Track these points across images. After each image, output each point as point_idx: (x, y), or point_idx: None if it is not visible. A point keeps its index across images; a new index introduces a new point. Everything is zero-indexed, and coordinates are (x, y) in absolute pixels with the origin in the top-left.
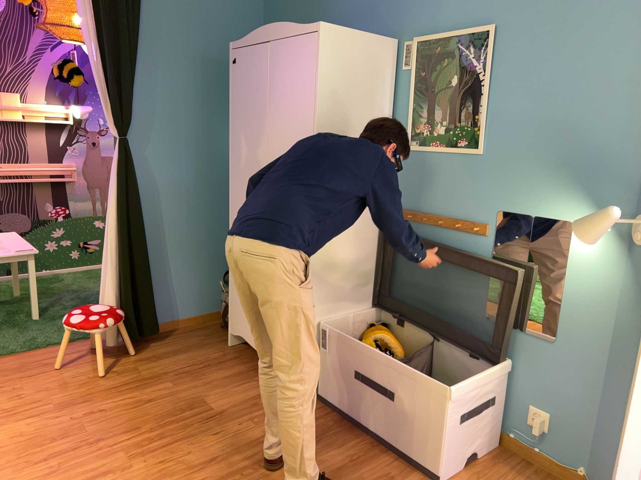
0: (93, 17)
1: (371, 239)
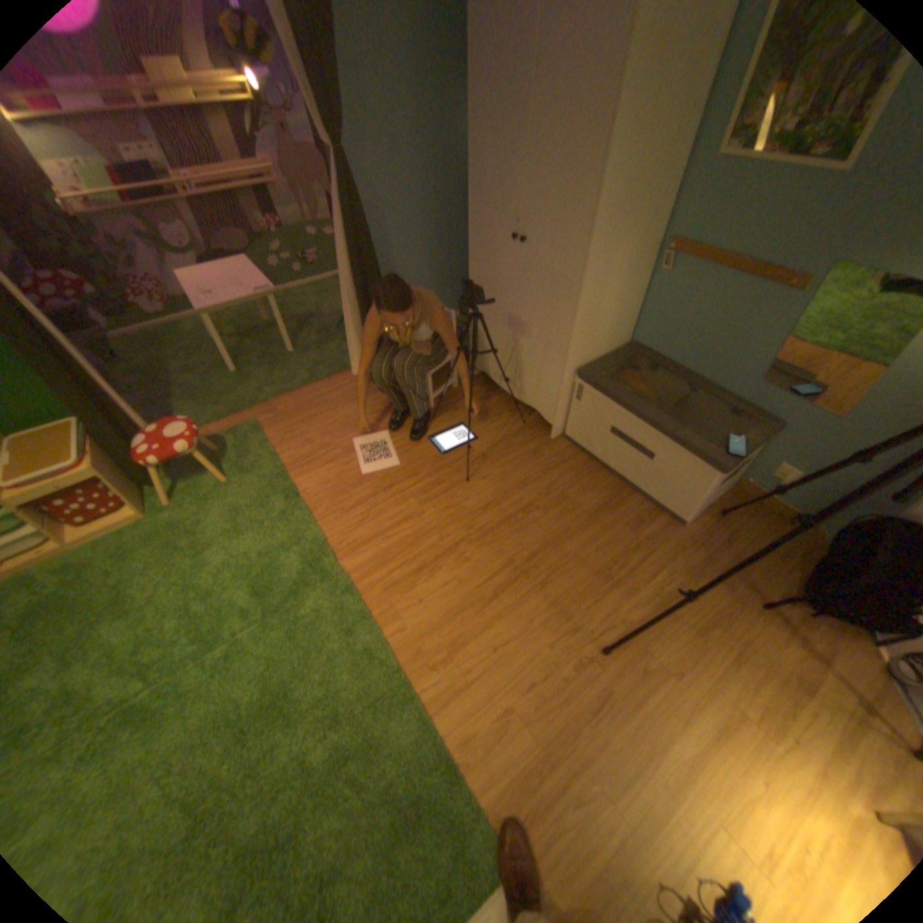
0: None
1: (638, 281)
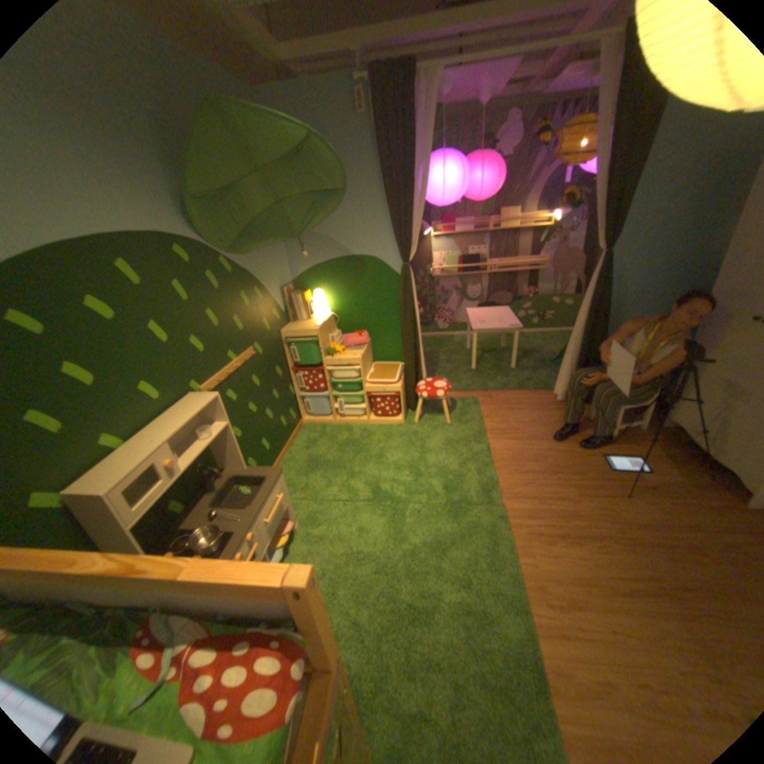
0: (607, 147)
1: None
